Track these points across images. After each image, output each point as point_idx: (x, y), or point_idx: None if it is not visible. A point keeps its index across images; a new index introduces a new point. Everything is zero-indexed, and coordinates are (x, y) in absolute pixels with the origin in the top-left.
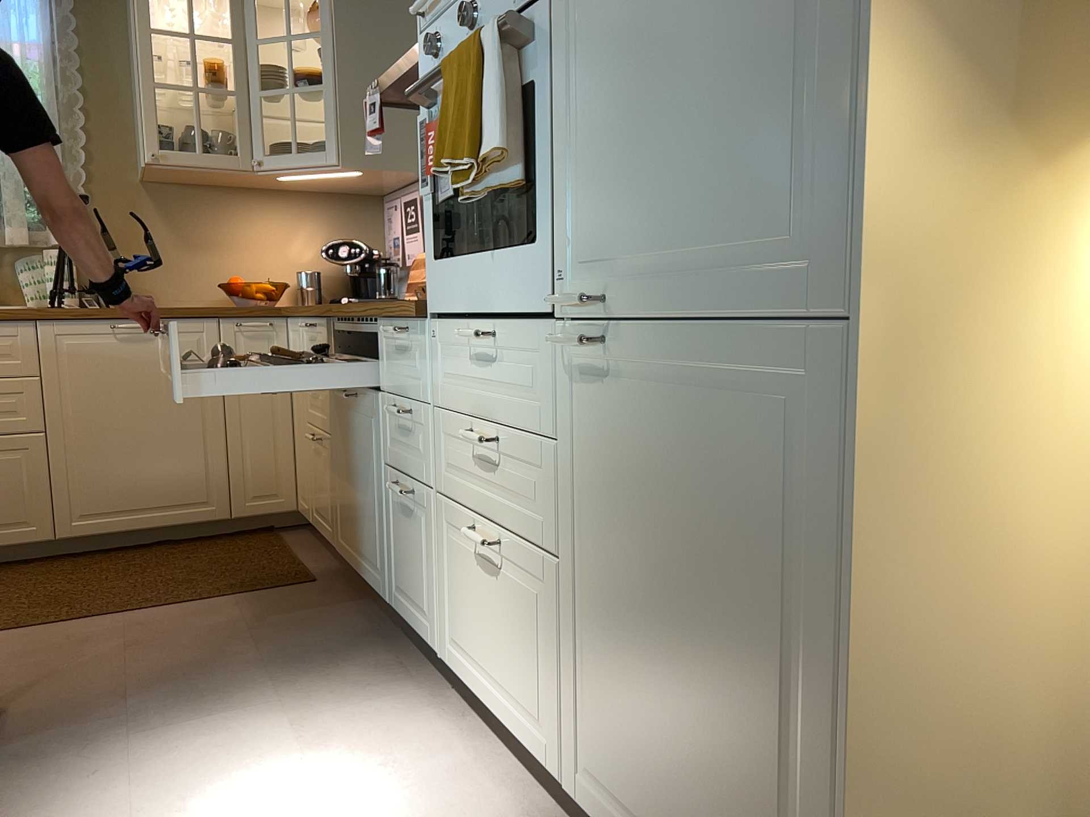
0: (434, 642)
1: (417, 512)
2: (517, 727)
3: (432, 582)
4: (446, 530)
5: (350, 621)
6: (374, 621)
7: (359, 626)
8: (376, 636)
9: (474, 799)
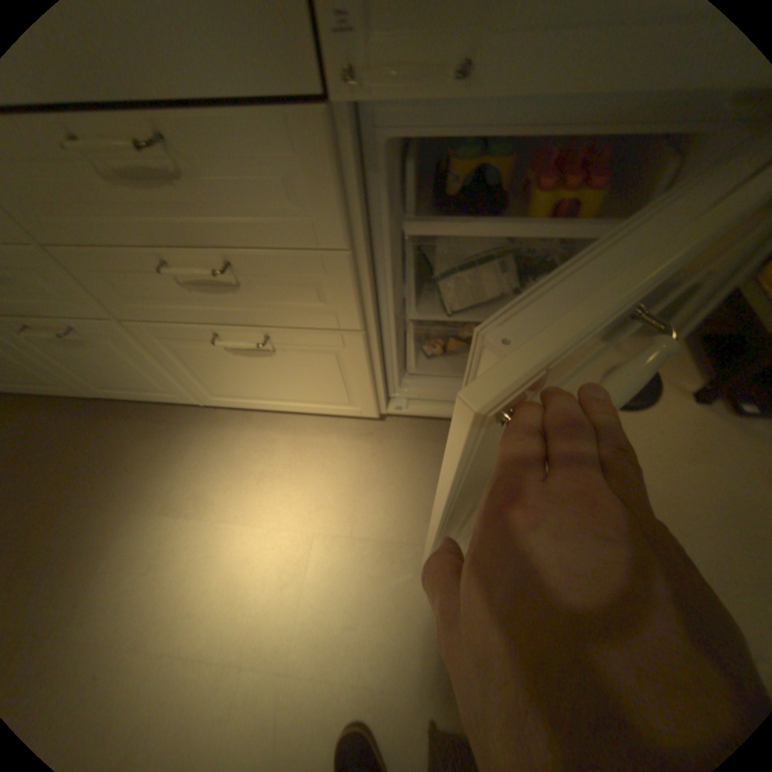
0: (185, 401)
1: (88, 341)
2: (318, 410)
3: (157, 375)
4: (157, 343)
5: (60, 424)
6: (79, 410)
7: (74, 422)
8: (101, 418)
9: (315, 451)
